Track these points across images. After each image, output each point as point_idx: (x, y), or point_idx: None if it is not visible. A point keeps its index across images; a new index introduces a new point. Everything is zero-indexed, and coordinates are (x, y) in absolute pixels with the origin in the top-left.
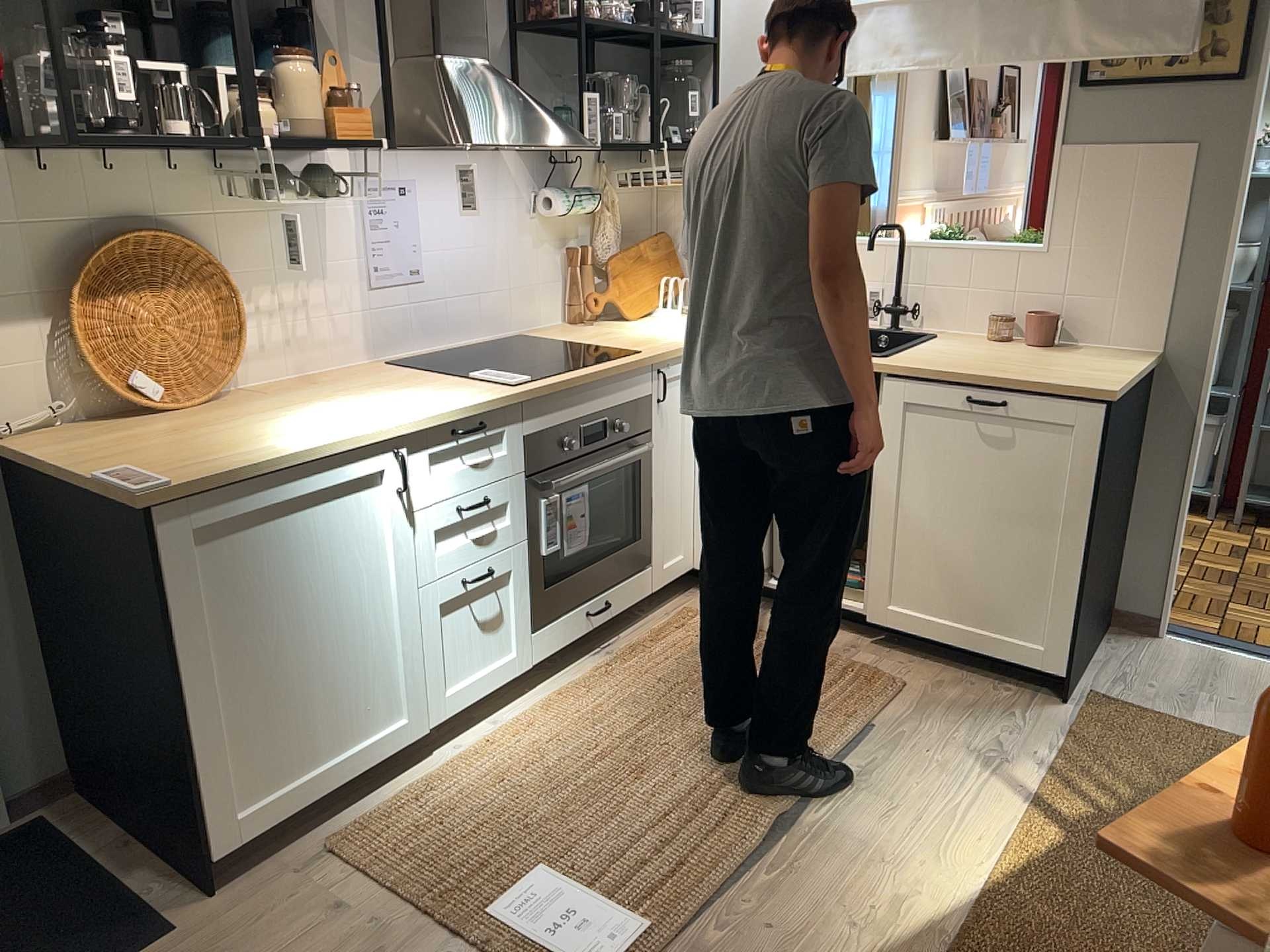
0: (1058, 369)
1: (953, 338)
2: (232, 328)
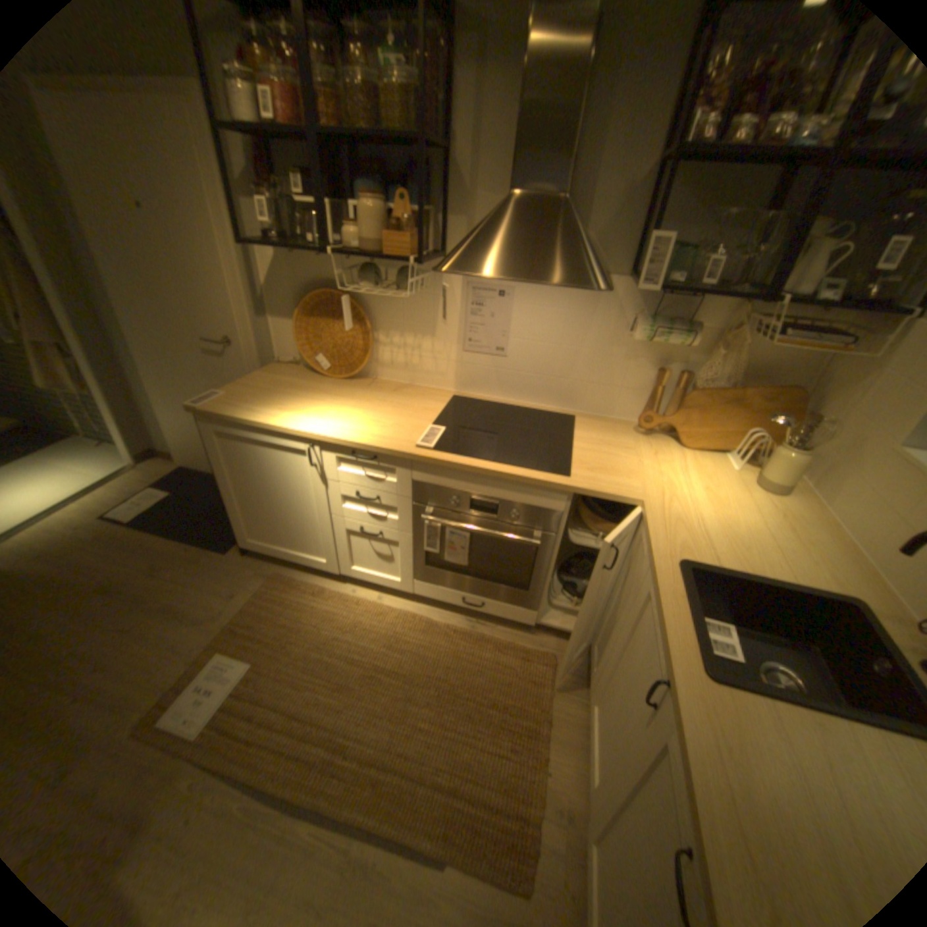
0: None
1: None
2: (367, 347)
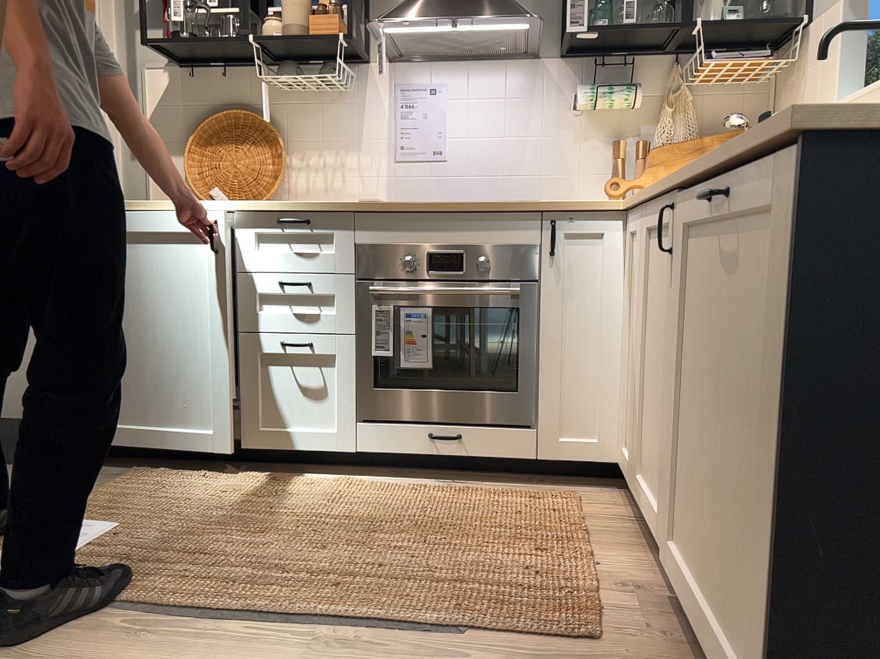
0: None
1: None
2: (277, 171)
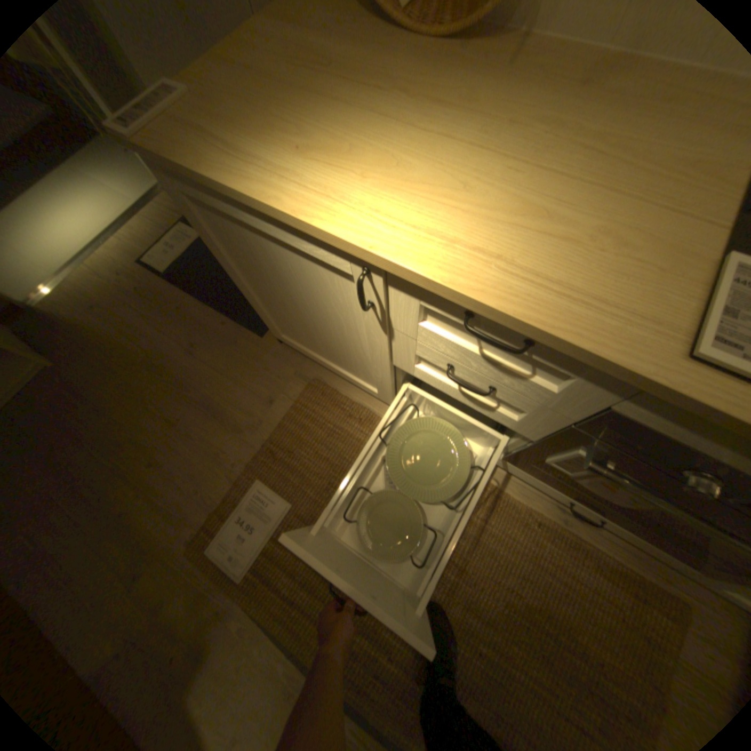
0: None
1: None
2: None
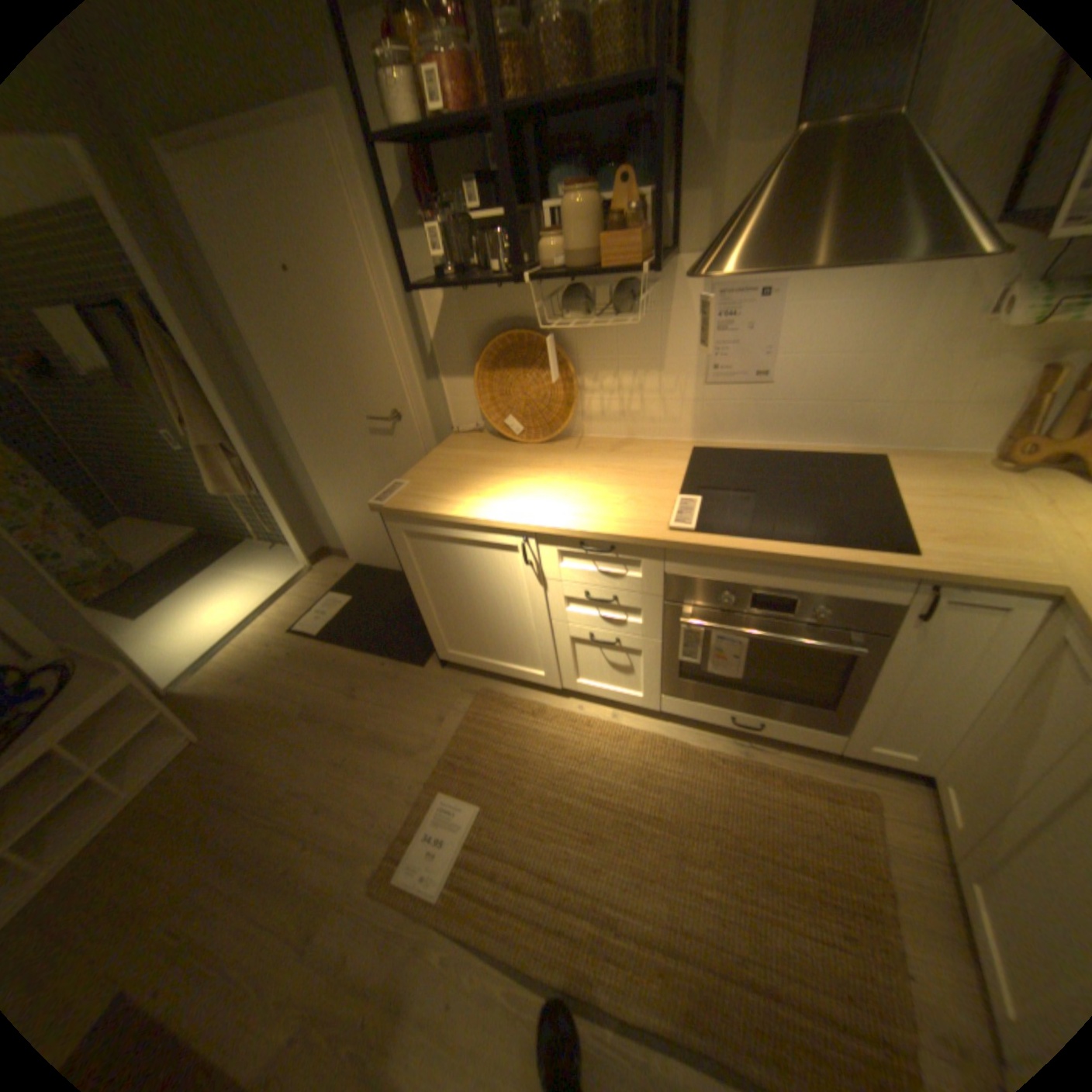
0: None
1: None
2: (570, 397)
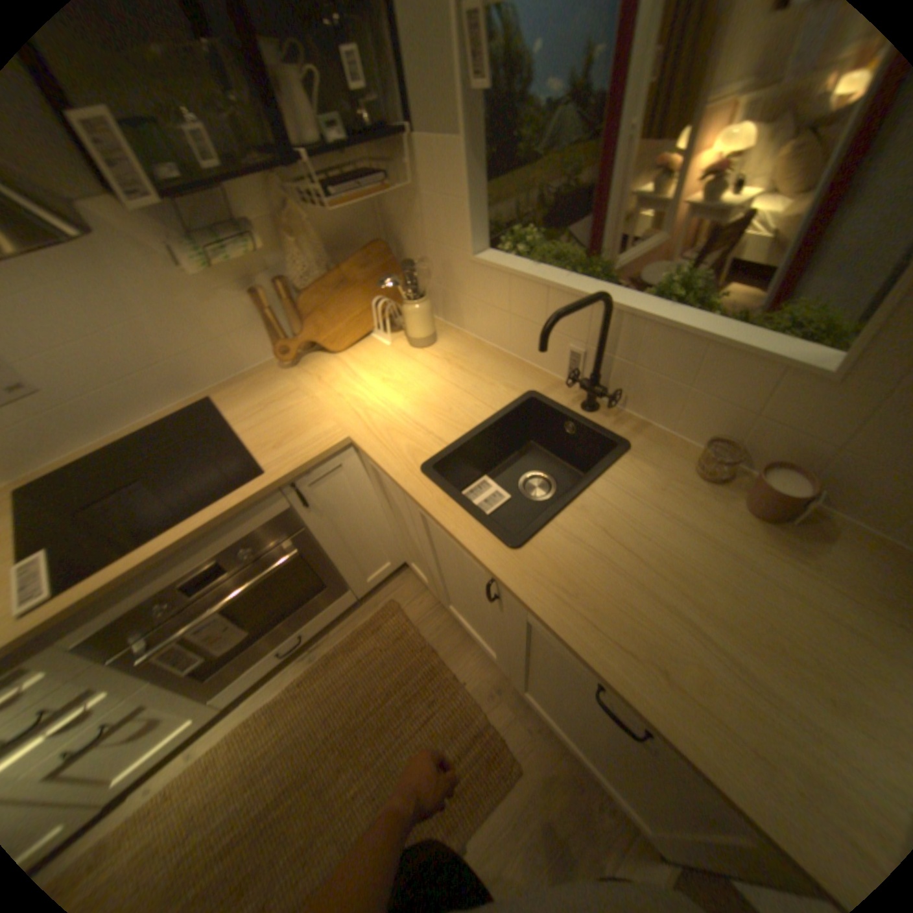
0: (764, 674)
1: (647, 454)
2: None
